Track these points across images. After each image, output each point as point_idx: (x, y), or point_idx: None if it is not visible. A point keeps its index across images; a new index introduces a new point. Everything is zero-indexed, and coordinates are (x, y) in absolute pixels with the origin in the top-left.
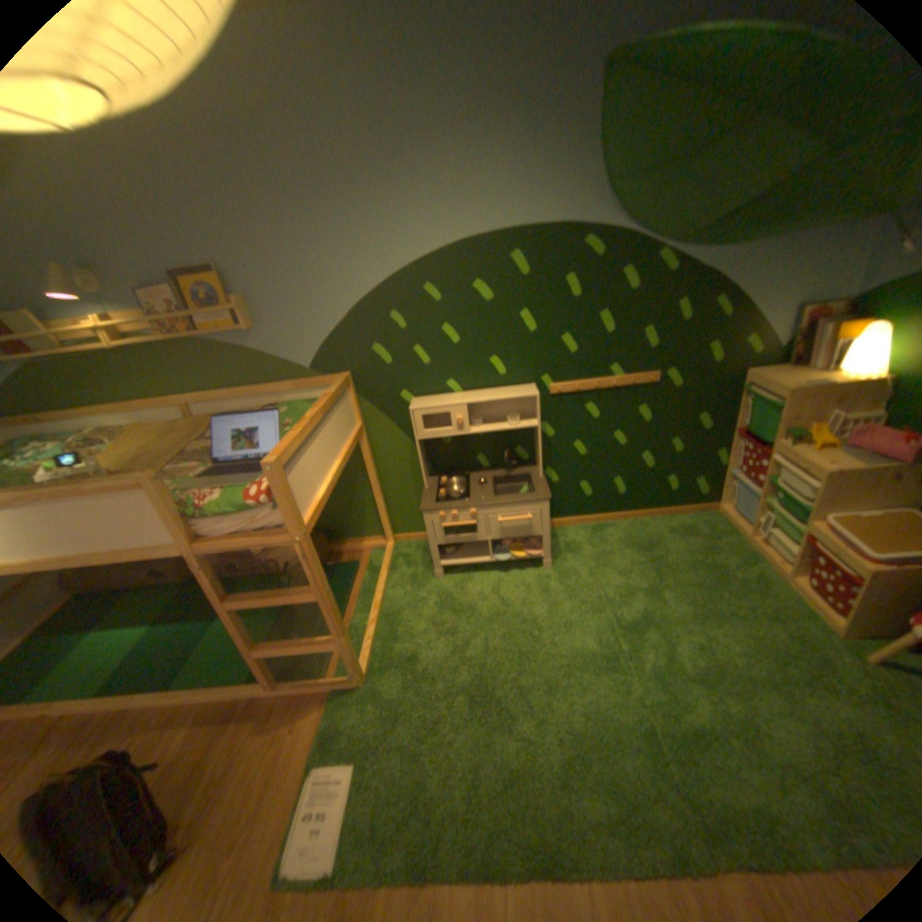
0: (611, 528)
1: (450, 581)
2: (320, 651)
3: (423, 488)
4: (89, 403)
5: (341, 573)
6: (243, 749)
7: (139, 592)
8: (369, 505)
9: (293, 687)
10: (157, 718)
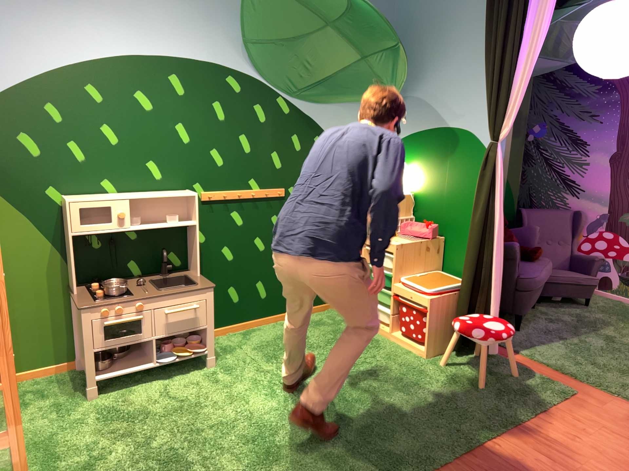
0: (258, 331)
1: (107, 397)
2: None
3: (71, 294)
4: None
5: None
6: None
7: None
8: None
9: None
10: None
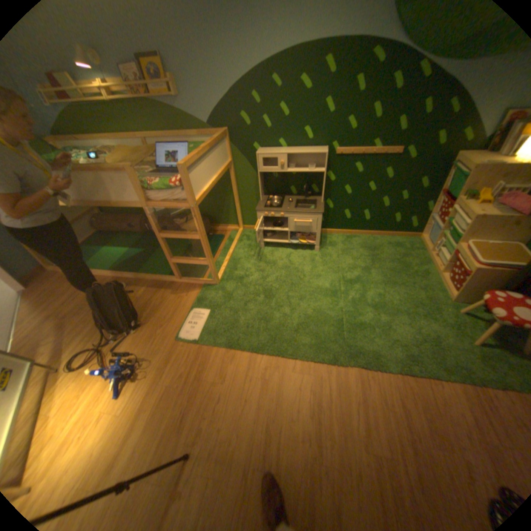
0: (357, 238)
1: (266, 250)
2: (200, 264)
3: (259, 200)
4: (98, 132)
5: (215, 239)
6: (166, 298)
7: (124, 234)
8: (232, 207)
9: (188, 279)
10: (133, 282)
